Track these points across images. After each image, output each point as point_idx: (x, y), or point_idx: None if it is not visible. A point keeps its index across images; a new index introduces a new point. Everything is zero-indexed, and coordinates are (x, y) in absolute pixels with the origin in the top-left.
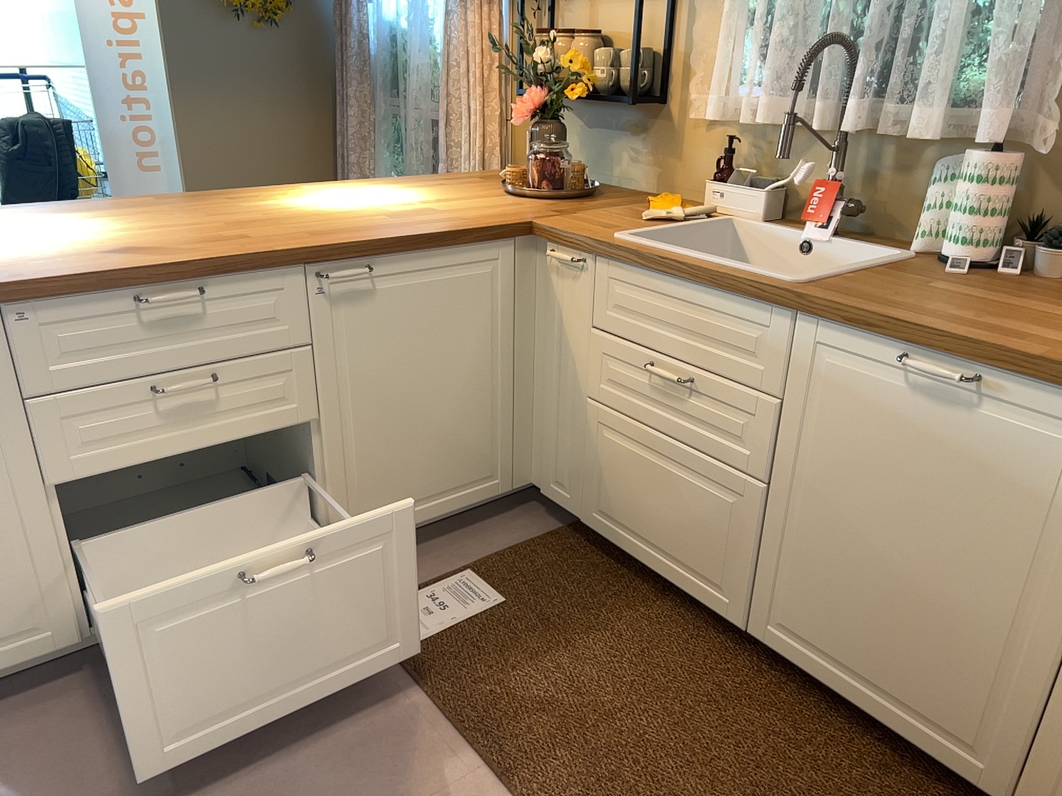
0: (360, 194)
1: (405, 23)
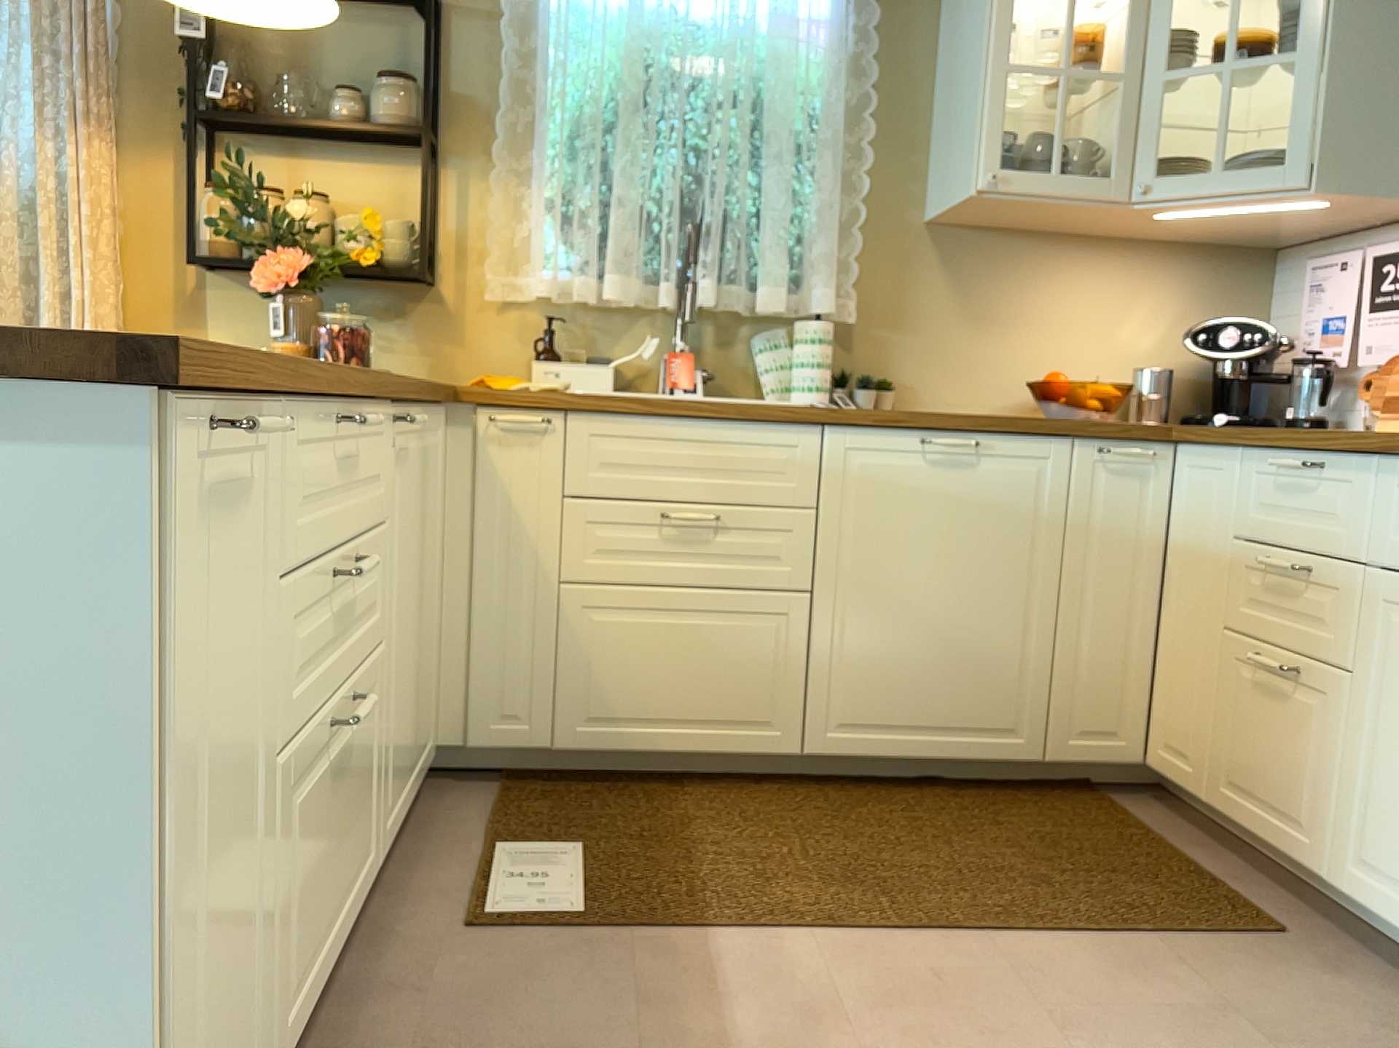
0: None
1: None
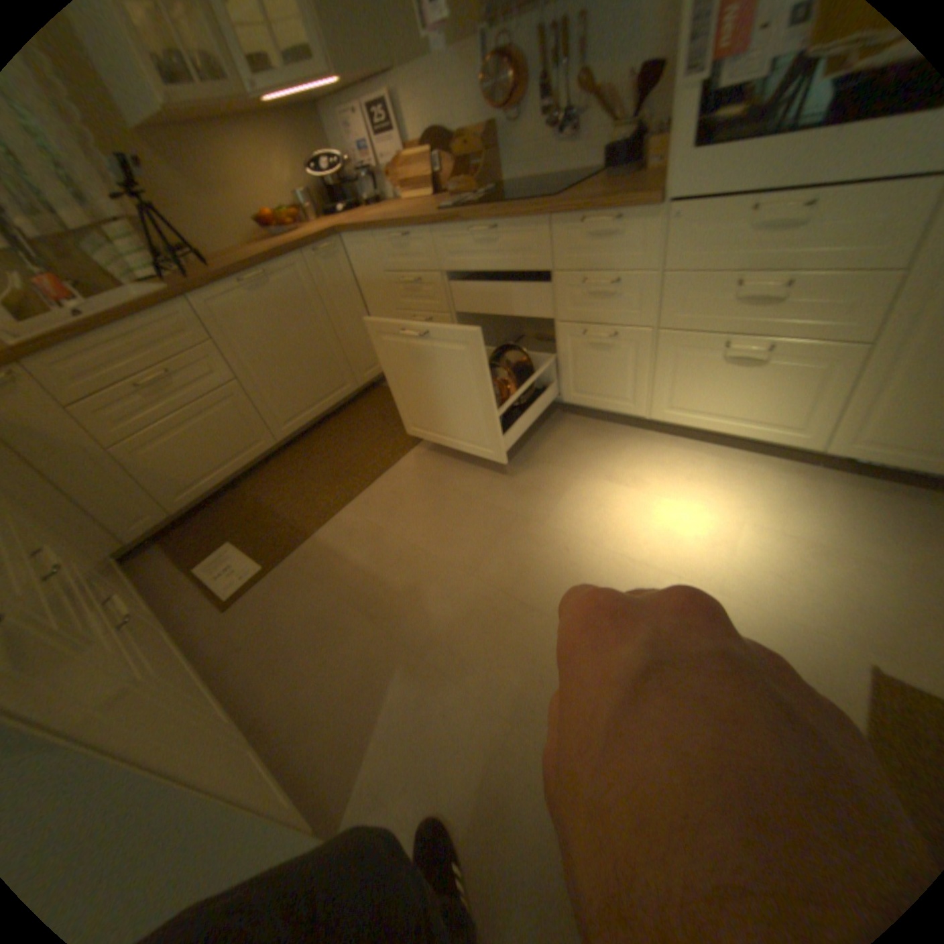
0: None
1: None
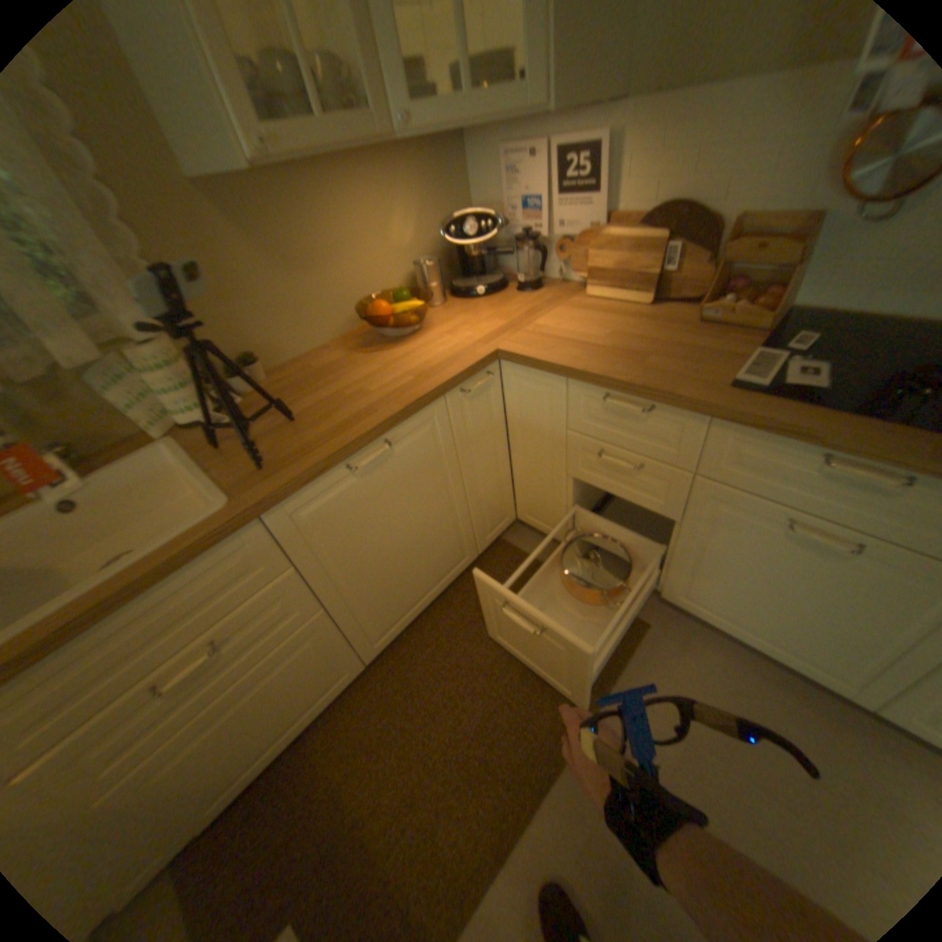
0: None
1: None
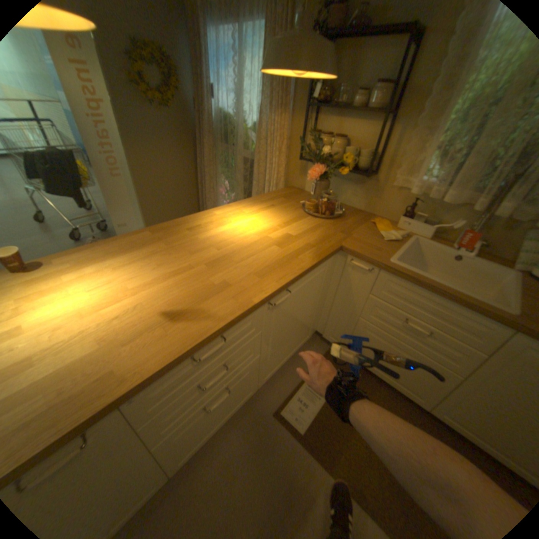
0: (246, 219)
1: (230, 110)
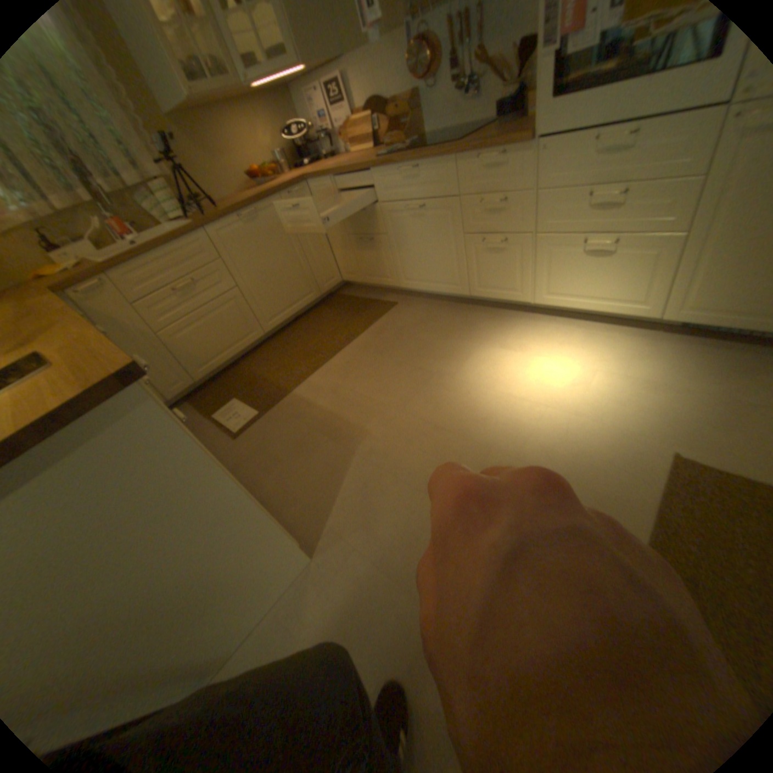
0: None
1: None
